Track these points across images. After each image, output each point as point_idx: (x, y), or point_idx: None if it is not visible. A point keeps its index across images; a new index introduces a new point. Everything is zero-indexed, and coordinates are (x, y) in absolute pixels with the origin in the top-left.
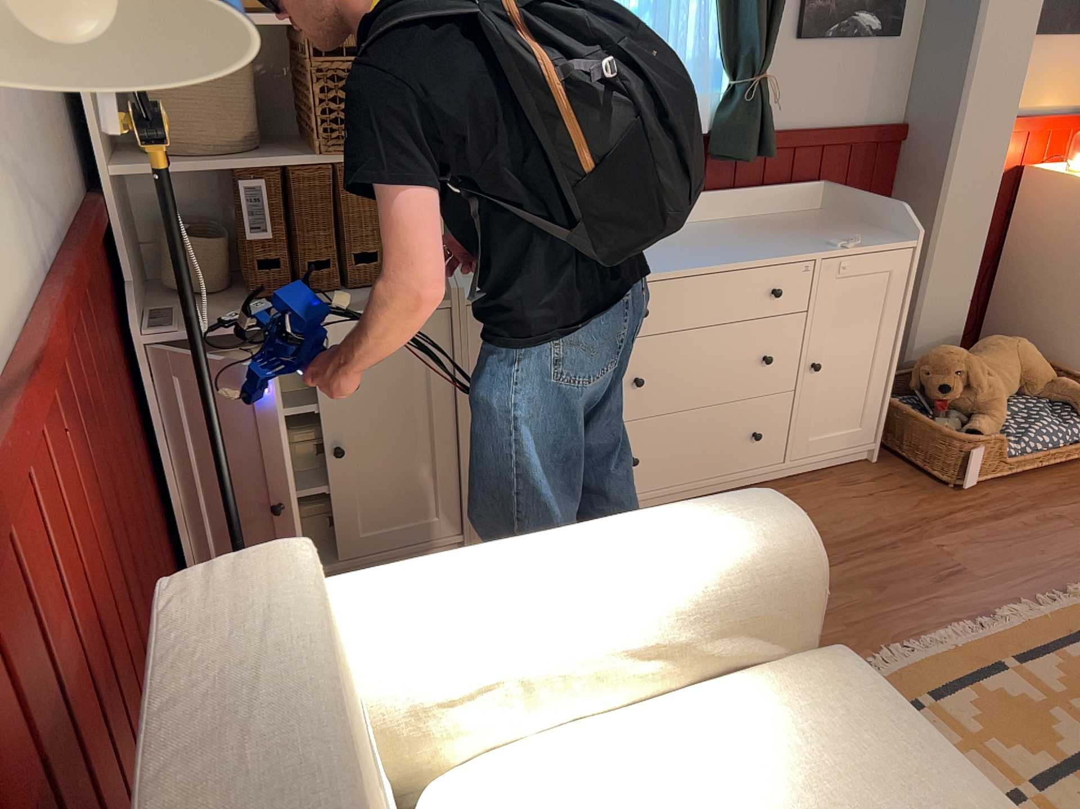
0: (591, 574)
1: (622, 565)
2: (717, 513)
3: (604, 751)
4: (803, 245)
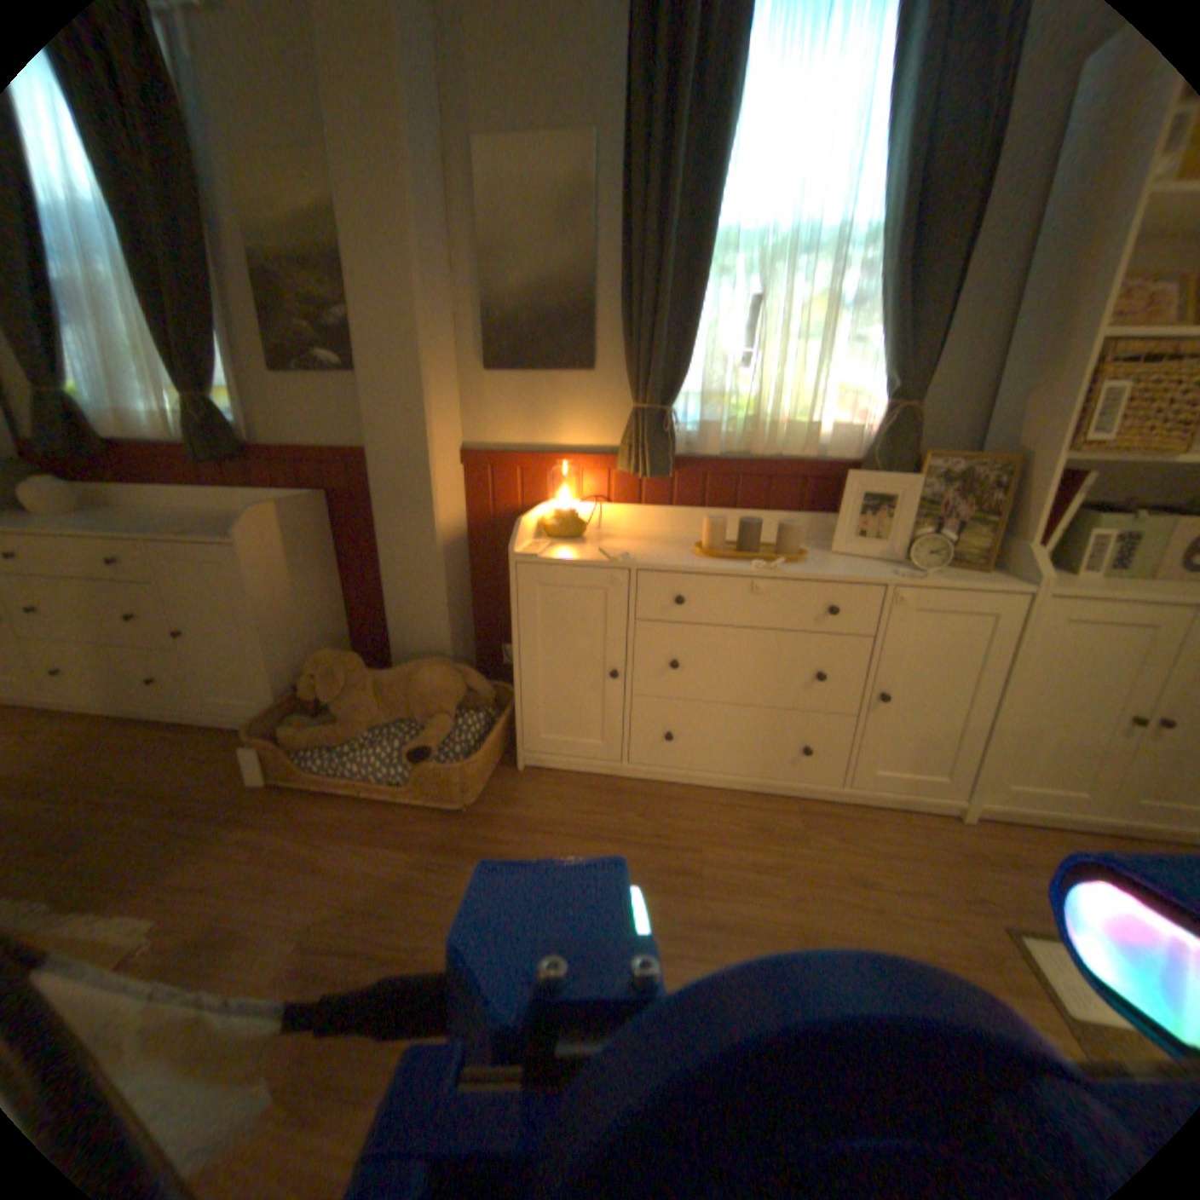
0: None
1: None
2: None
3: None
4: (165, 529)
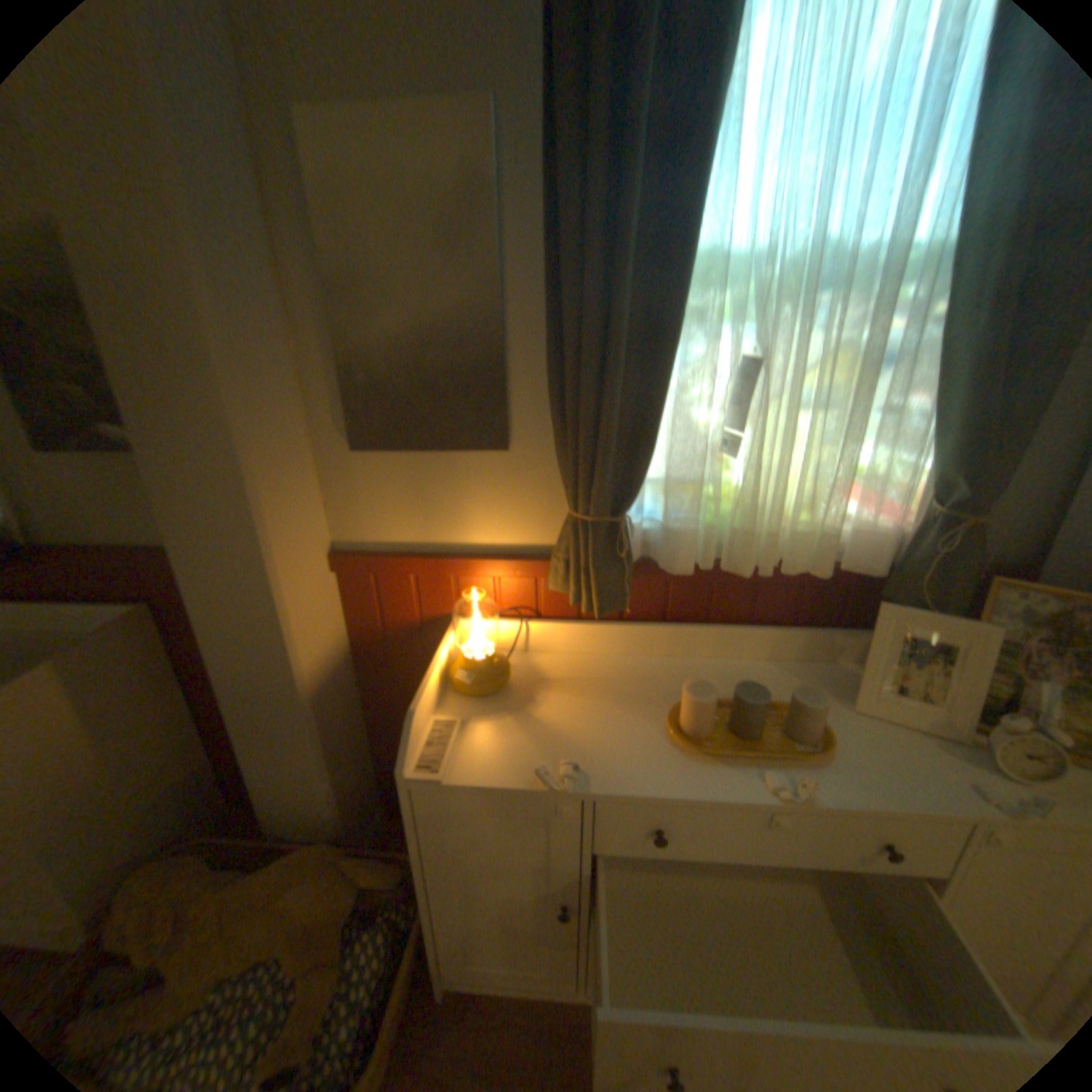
0: None
1: None
2: None
3: None
4: None
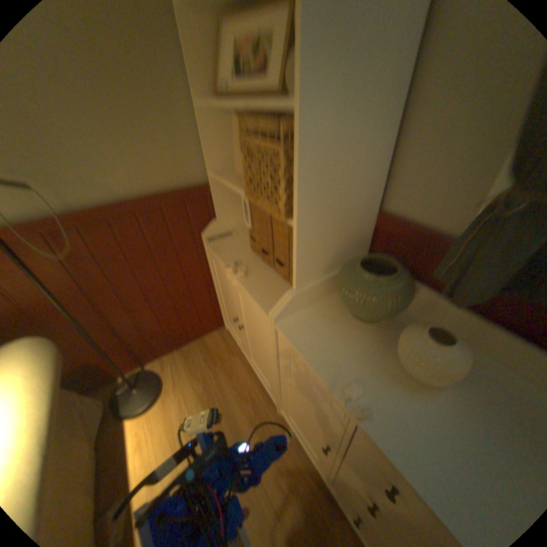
0: None
1: None
2: None
3: None
4: None
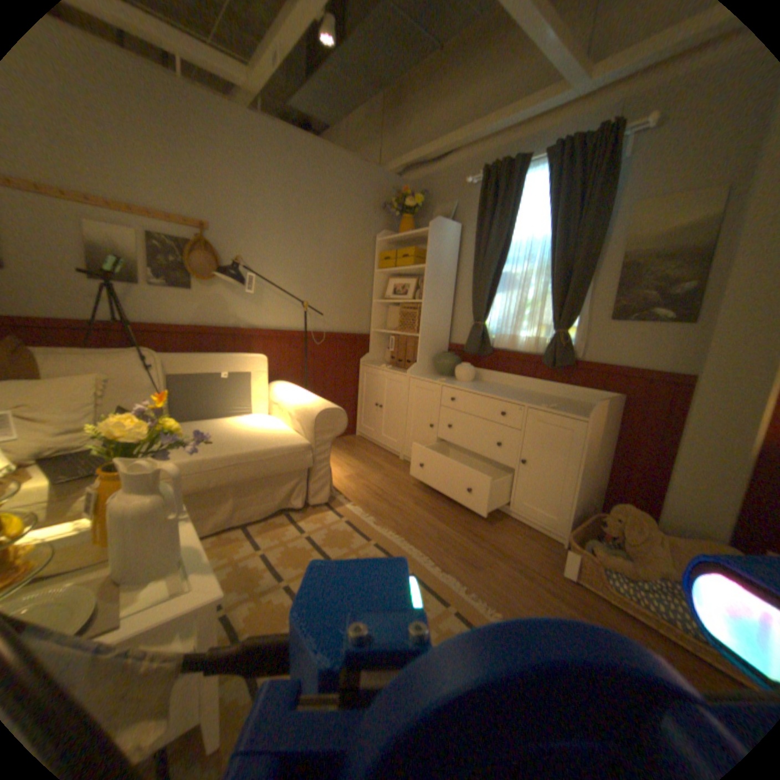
0: (298, 396)
1: (302, 397)
2: (324, 402)
3: (273, 423)
4: (535, 402)
